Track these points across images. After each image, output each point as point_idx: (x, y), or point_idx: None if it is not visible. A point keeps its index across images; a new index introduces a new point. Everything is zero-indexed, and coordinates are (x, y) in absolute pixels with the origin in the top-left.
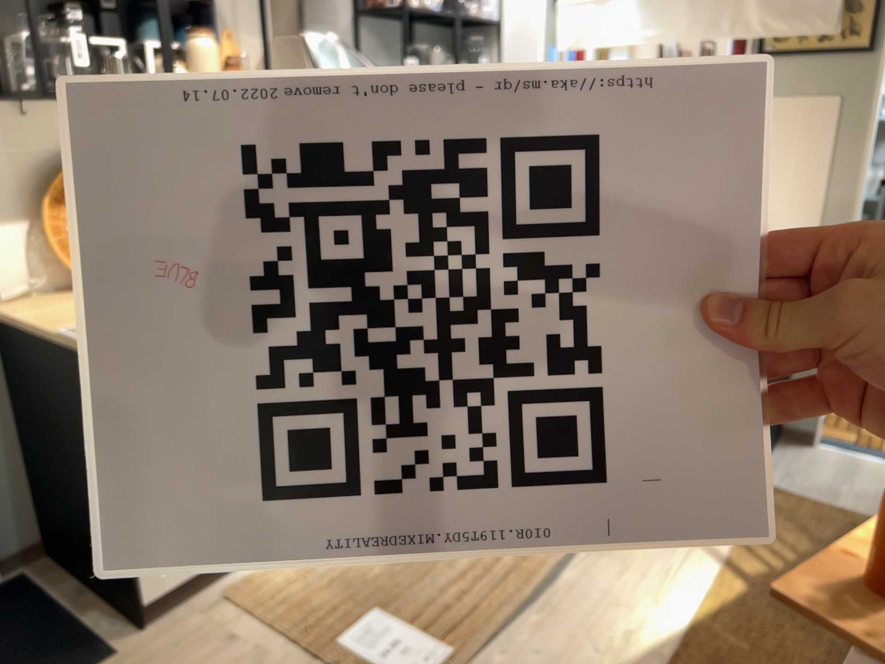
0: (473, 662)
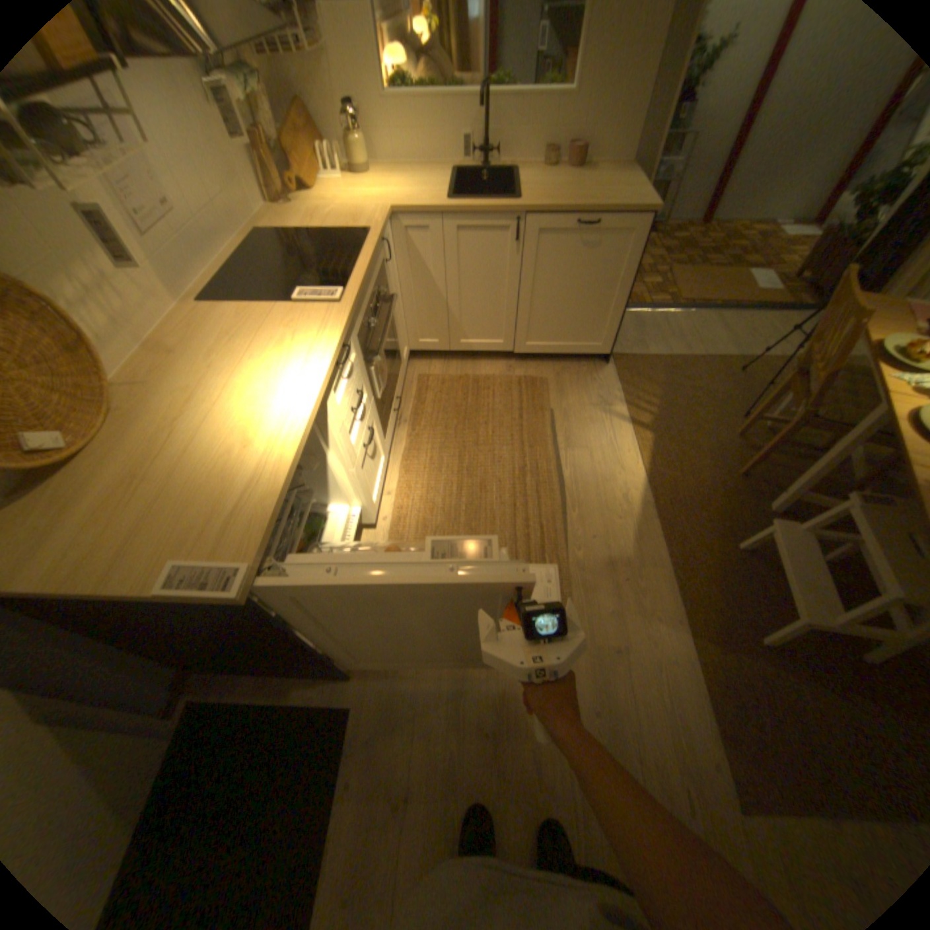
0: (566, 563)
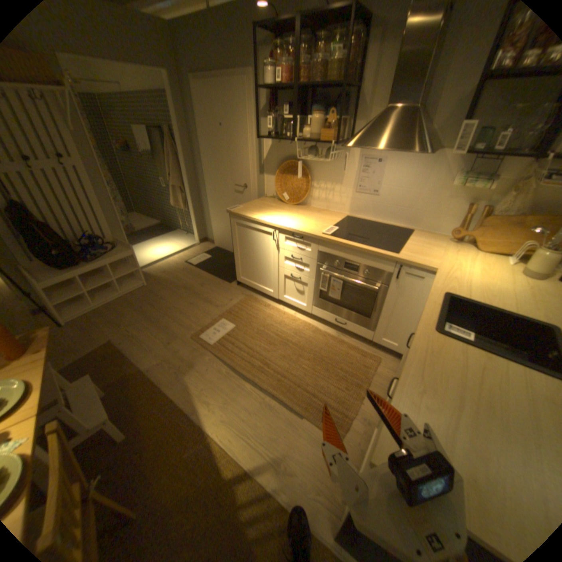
0: (208, 350)
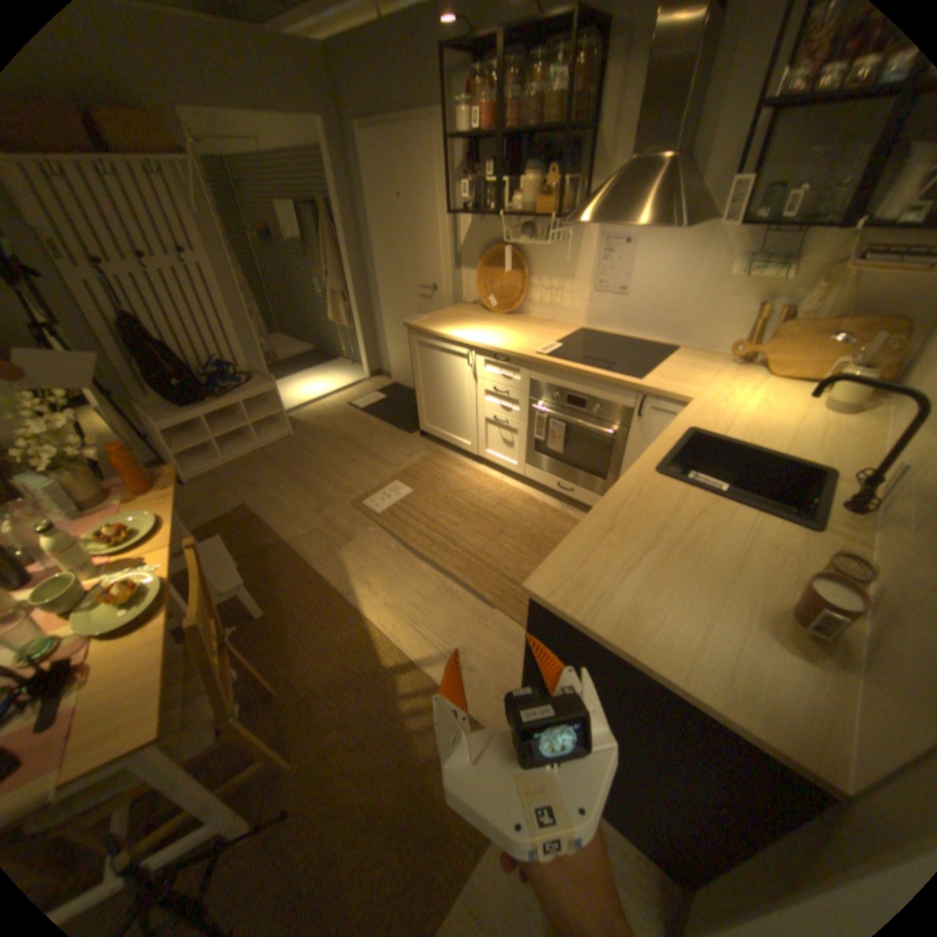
0: (374, 521)
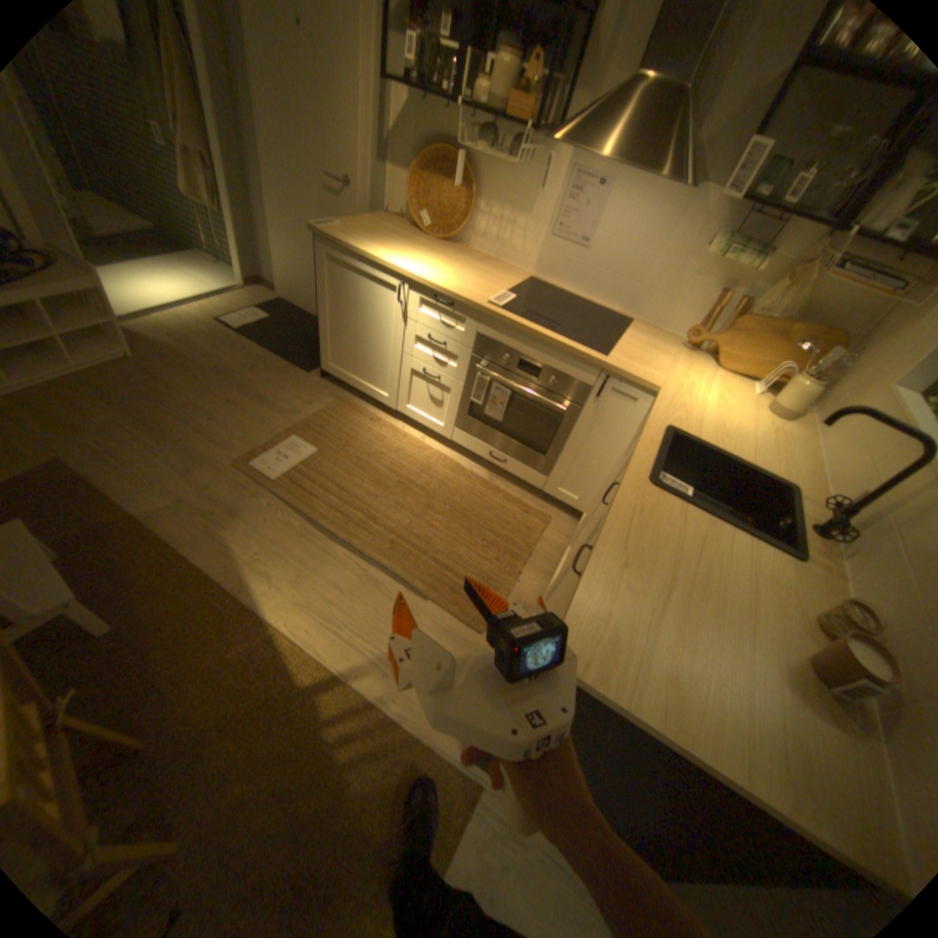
0: (267, 491)
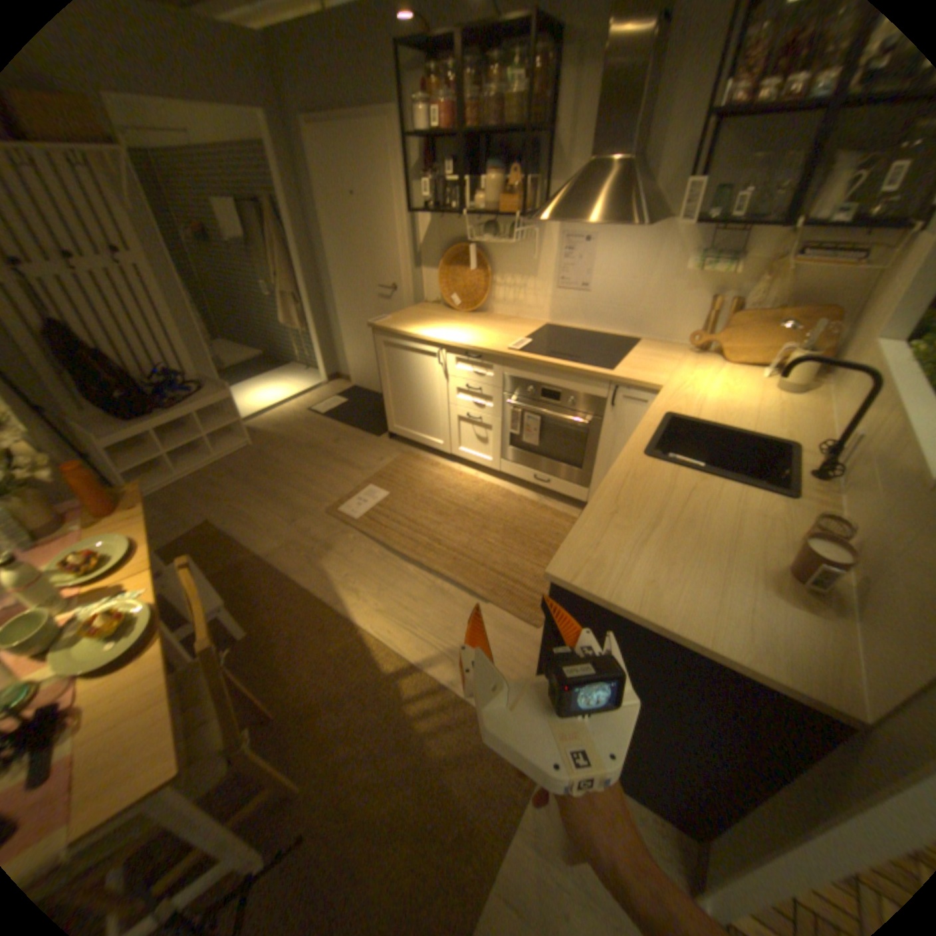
0: (353, 527)
